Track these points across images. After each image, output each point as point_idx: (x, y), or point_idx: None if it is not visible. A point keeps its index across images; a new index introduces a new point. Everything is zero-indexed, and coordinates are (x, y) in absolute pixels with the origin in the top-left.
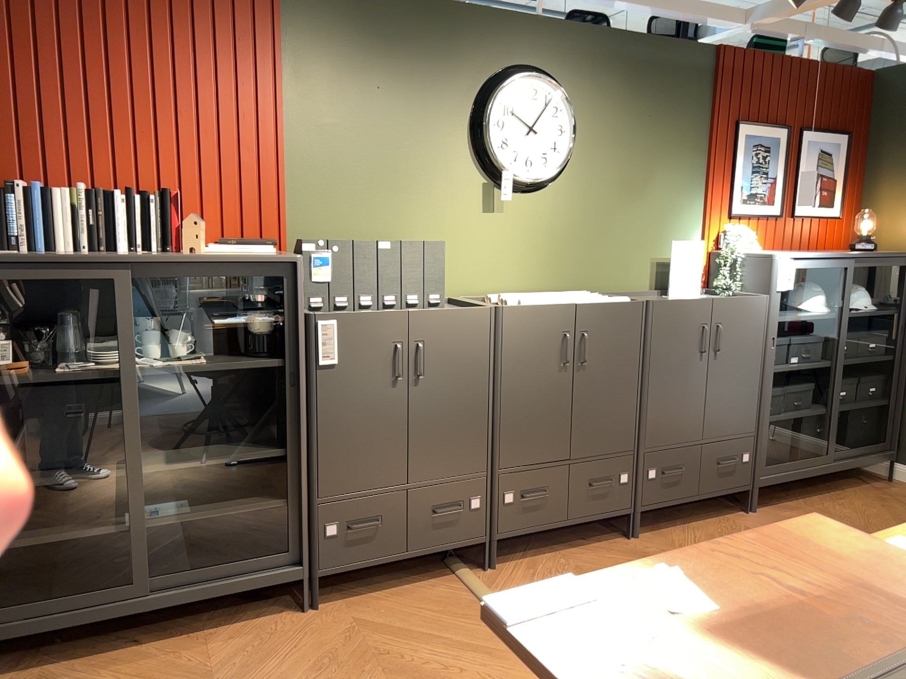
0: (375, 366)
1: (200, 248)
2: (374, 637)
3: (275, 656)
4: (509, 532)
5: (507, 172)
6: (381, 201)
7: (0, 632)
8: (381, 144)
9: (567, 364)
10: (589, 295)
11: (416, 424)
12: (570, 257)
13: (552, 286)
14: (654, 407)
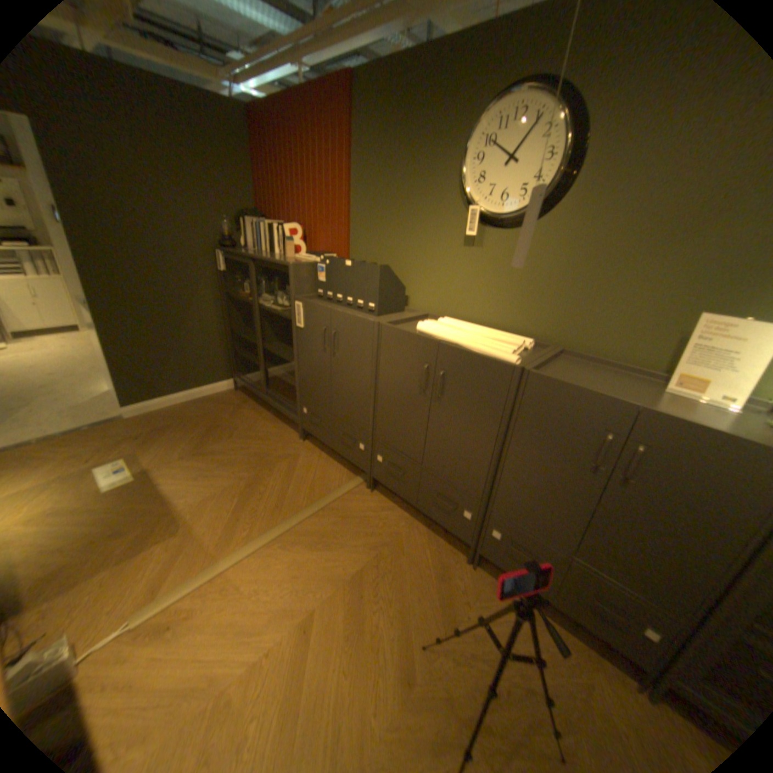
0: (319, 337)
1: (288, 254)
2: (286, 464)
3: (266, 442)
4: (380, 478)
5: (475, 208)
6: (395, 233)
7: (242, 382)
8: (398, 188)
9: (426, 390)
10: (504, 342)
11: (336, 379)
12: (546, 302)
13: (519, 327)
14: (511, 479)
